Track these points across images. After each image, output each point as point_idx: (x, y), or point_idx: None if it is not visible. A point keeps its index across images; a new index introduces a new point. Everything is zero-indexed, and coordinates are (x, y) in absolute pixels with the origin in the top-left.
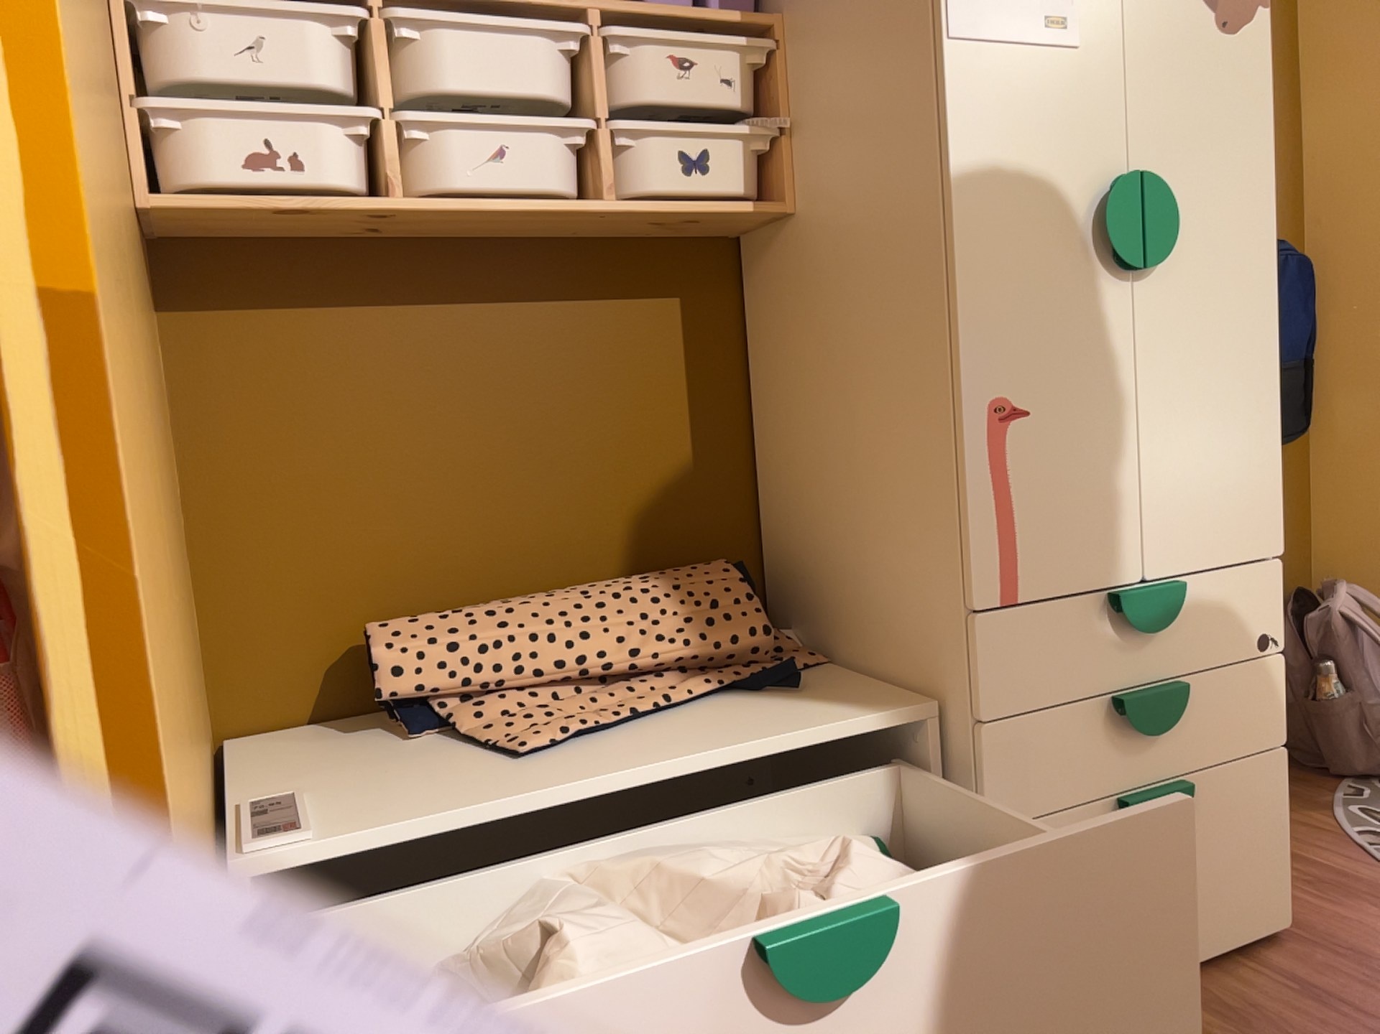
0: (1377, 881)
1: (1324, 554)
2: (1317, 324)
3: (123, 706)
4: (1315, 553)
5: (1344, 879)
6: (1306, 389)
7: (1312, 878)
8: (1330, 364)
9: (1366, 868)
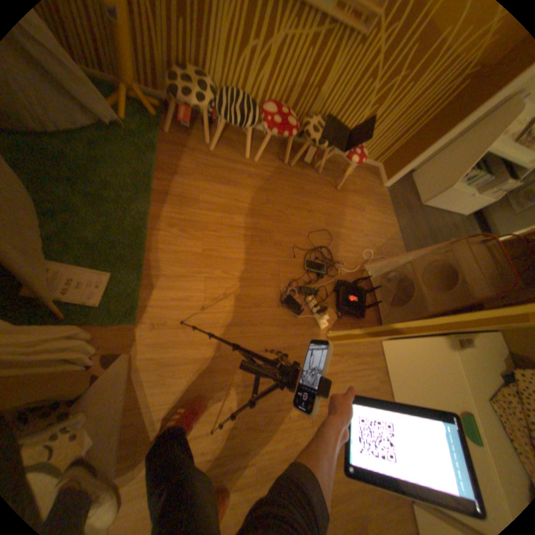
0: None
1: None
2: None
3: (454, 329)
4: None
5: None
6: None
7: None
8: None
9: None
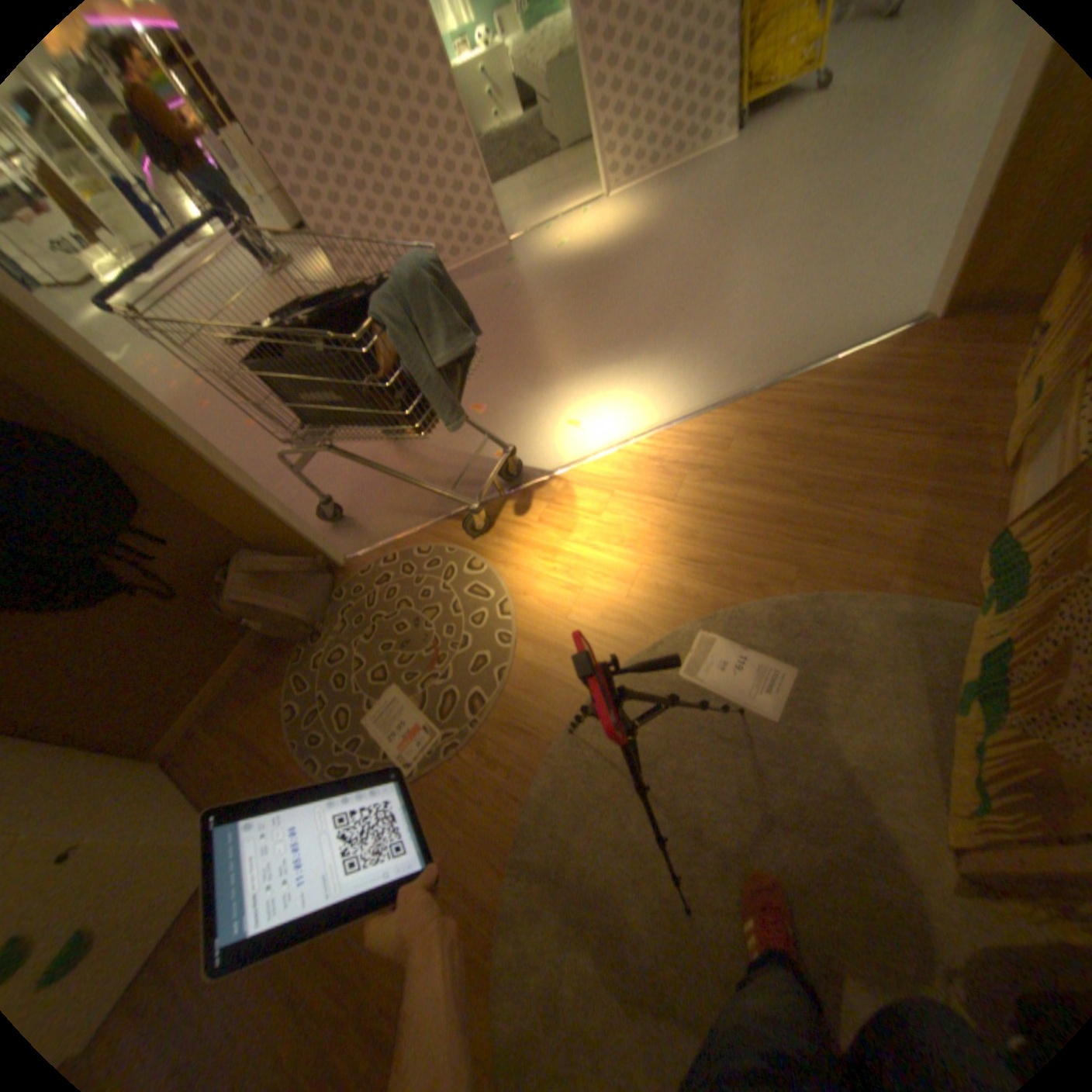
0: (275, 771)
1: (234, 530)
2: (91, 430)
3: None
4: (230, 532)
5: (263, 776)
6: (117, 487)
7: (251, 782)
8: (128, 449)
9: (275, 757)
